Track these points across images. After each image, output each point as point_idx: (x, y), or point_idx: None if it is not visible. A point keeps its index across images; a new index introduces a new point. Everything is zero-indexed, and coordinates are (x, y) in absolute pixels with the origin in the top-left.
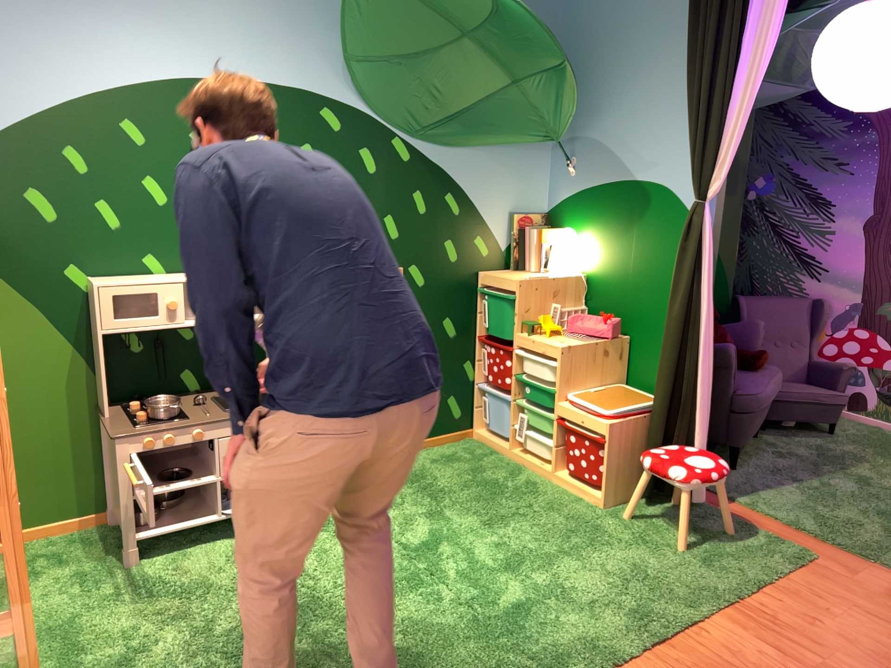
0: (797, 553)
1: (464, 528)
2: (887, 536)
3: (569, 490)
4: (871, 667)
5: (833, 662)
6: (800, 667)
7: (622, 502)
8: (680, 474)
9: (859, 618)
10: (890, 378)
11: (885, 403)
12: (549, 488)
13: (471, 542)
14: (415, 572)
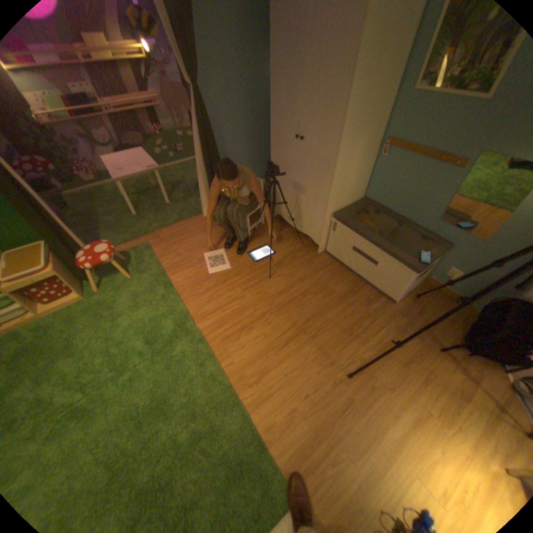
0: (144, 246)
1: (64, 369)
2: (147, 222)
3: (55, 310)
4: (199, 251)
5: (195, 257)
6: (196, 265)
7: (81, 290)
8: (106, 257)
9: (179, 245)
10: (57, 172)
11: (65, 183)
12: (45, 320)
13: (81, 364)
14: (98, 395)
